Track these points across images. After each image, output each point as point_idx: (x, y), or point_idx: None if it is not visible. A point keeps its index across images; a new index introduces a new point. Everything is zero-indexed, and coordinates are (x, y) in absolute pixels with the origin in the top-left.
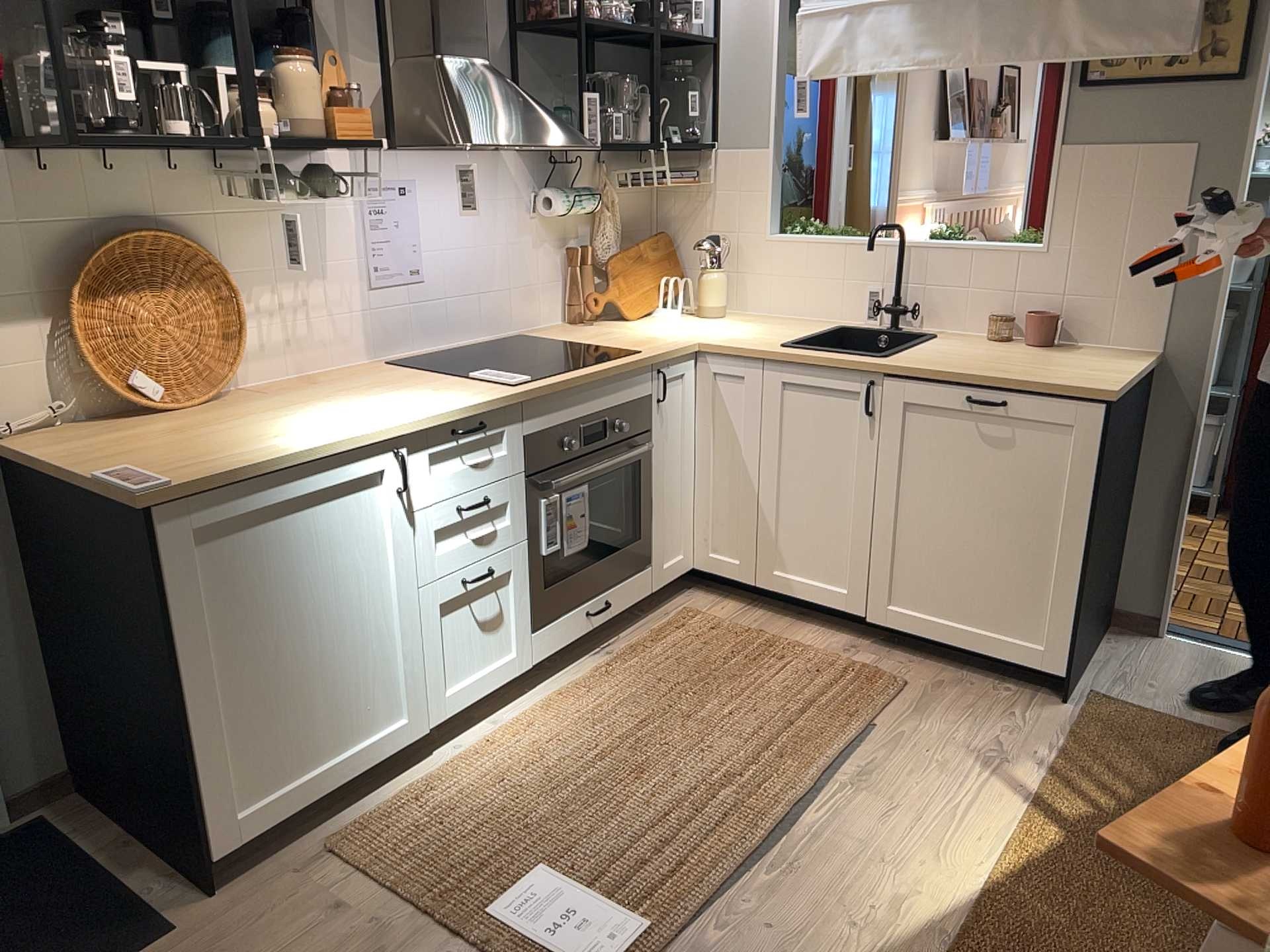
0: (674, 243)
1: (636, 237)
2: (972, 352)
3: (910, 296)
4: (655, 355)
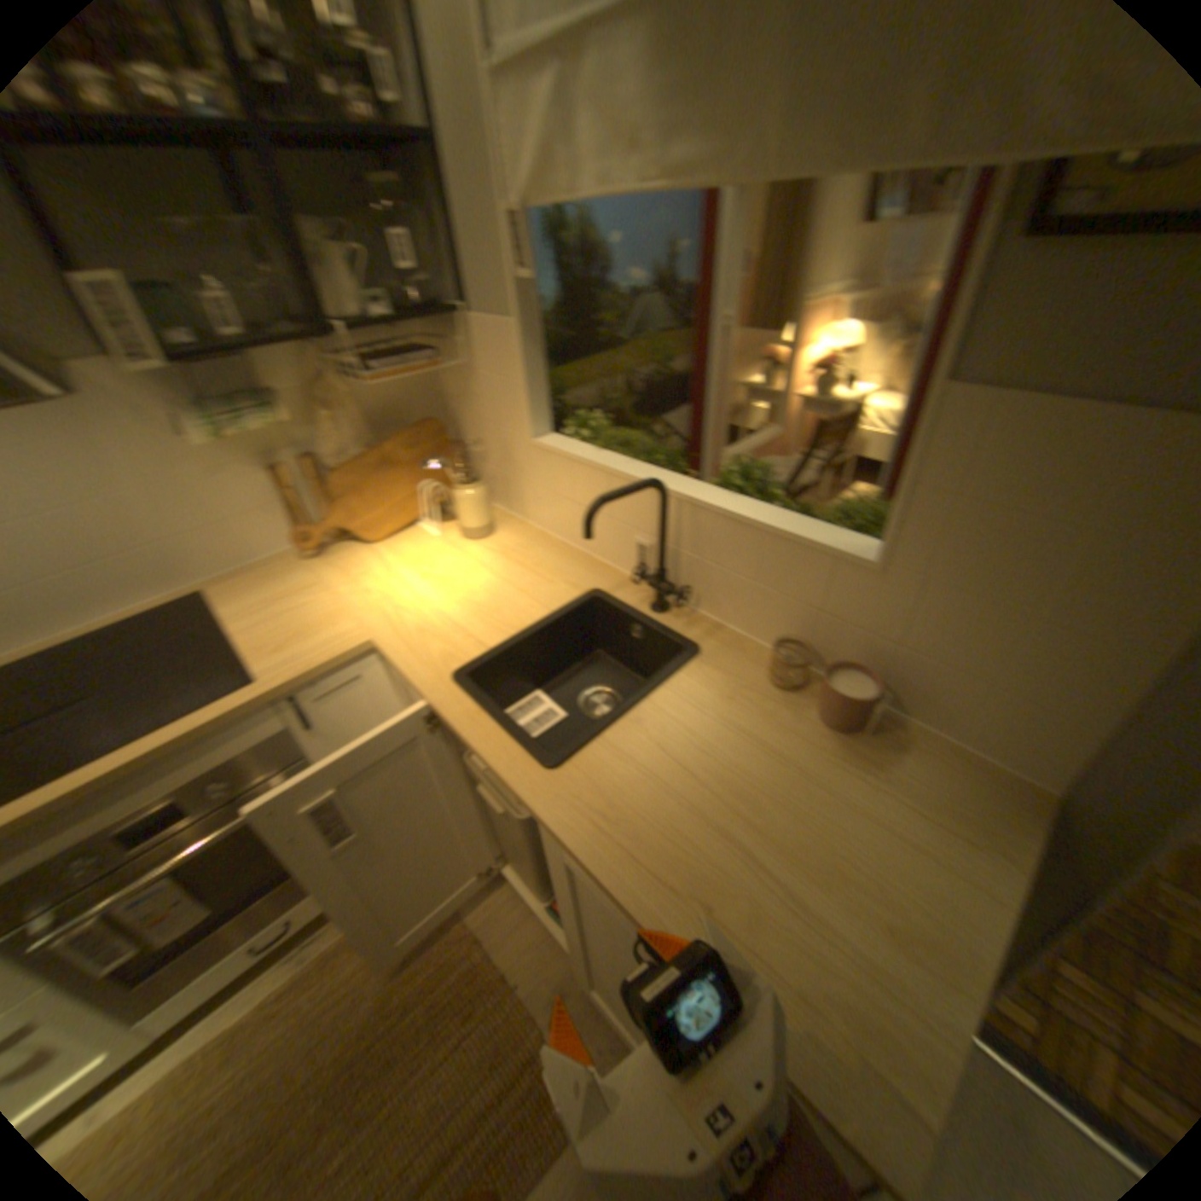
0: (438, 432)
1: (401, 419)
2: (708, 746)
3: (679, 563)
4: (254, 697)
